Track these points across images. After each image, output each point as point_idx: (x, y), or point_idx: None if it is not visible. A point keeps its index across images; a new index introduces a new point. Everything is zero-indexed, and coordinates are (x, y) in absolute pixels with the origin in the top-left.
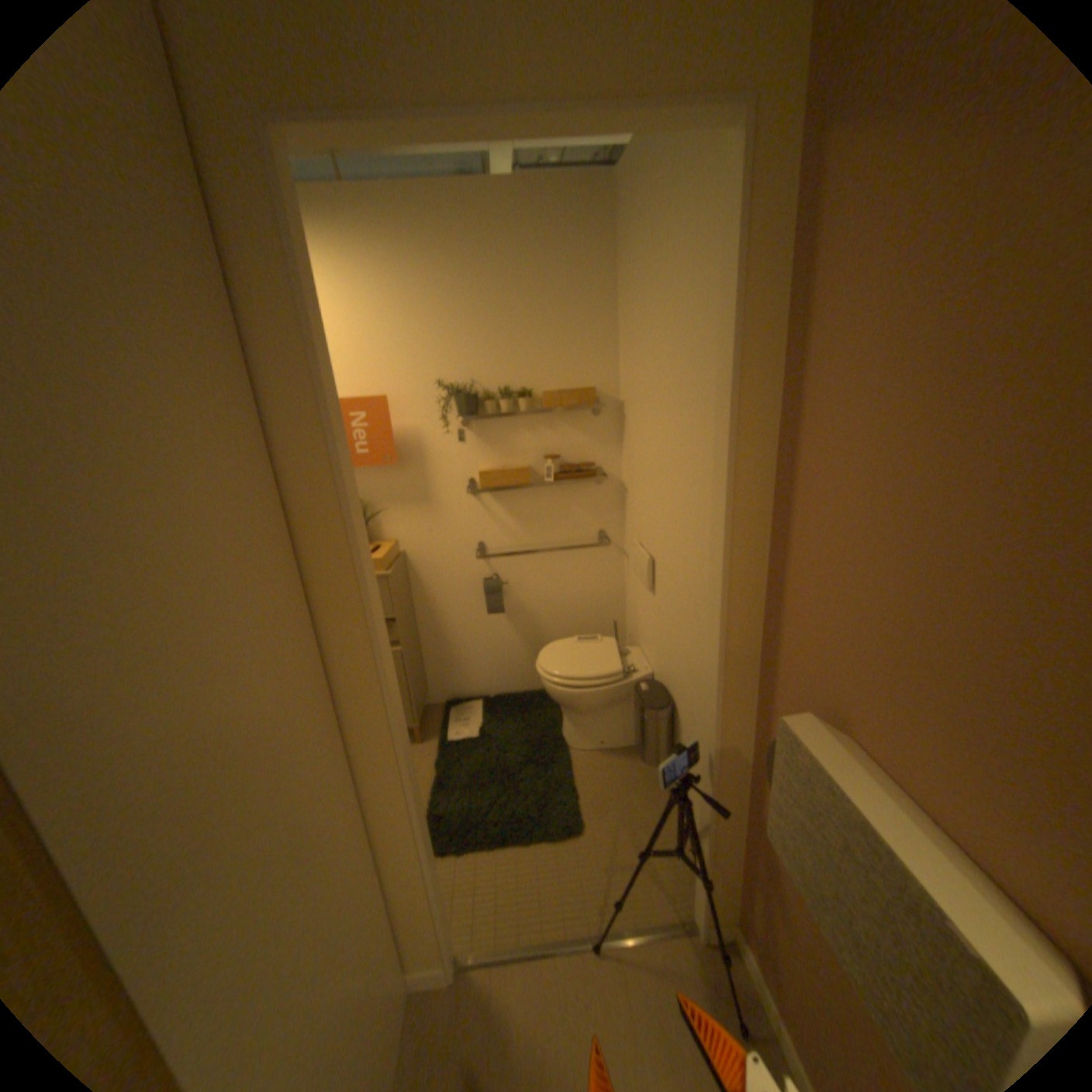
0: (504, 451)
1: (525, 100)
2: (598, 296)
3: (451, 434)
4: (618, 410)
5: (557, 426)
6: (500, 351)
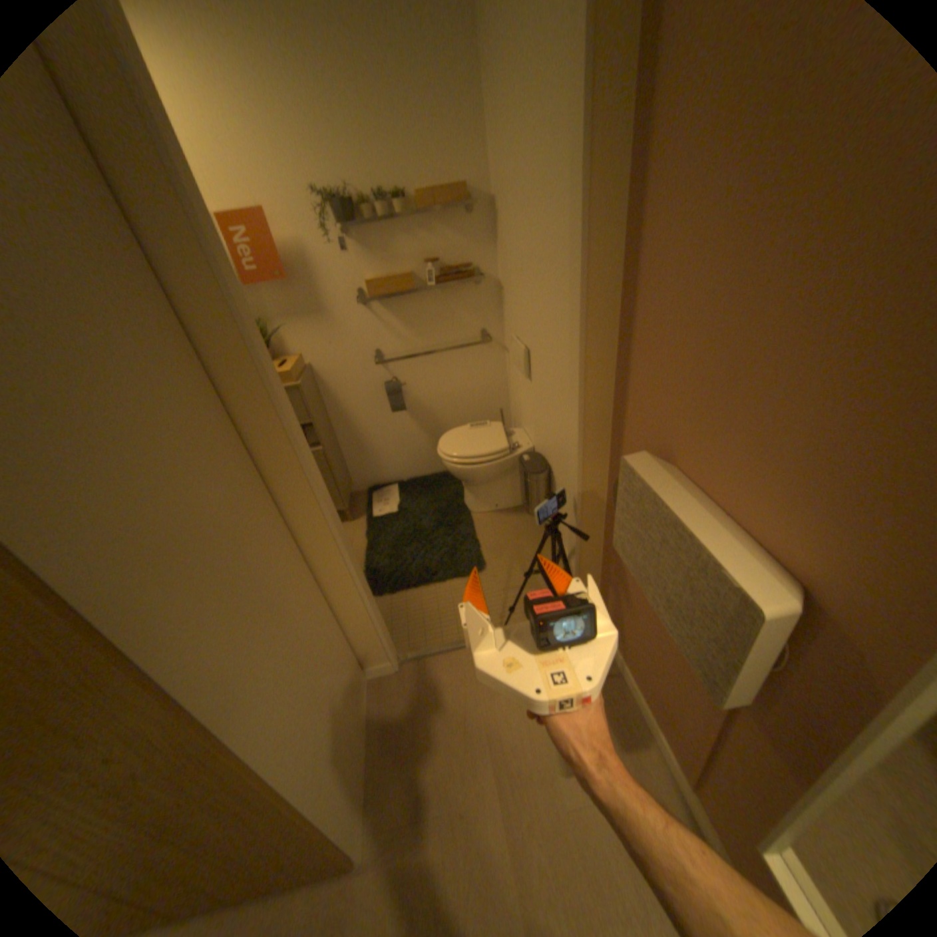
0: (385, 257)
1: None
2: (460, 71)
3: (332, 242)
4: (490, 204)
5: (432, 226)
6: (367, 146)
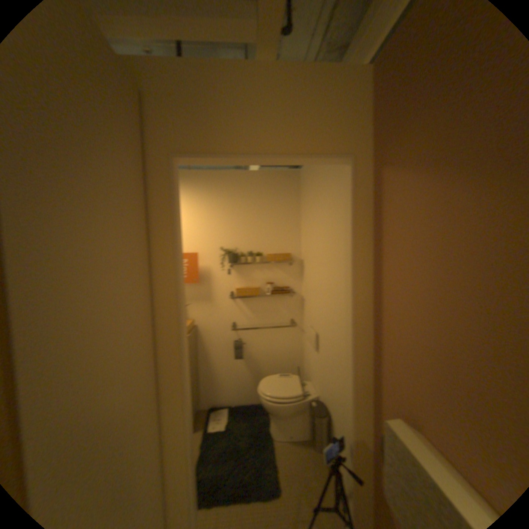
0: (247, 279)
1: (268, 152)
2: (291, 216)
3: (223, 270)
4: (300, 263)
5: (272, 269)
6: (248, 236)
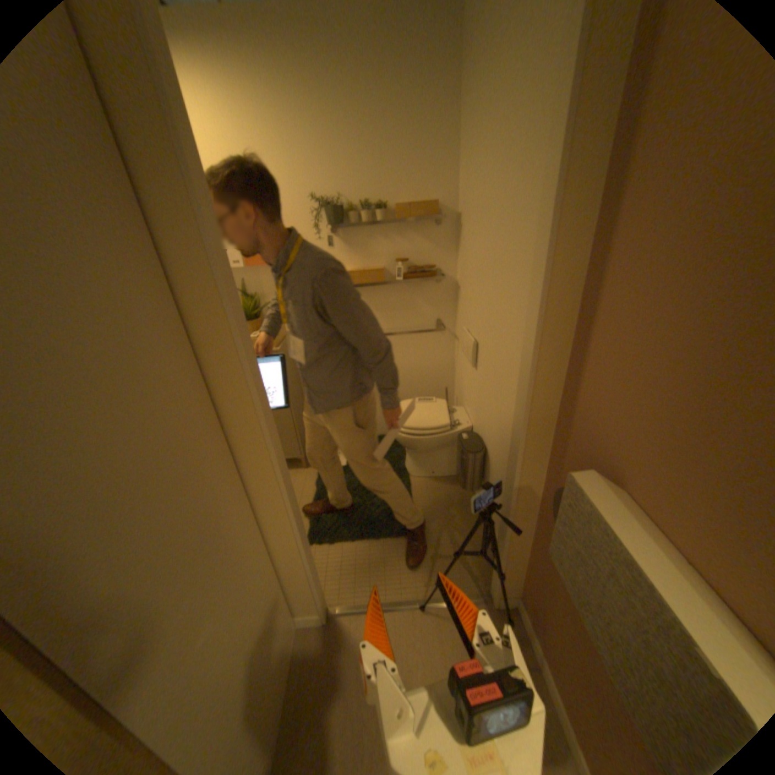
0: (364, 254)
1: None
2: (444, 115)
3: (322, 239)
4: (456, 219)
5: (406, 232)
6: (361, 167)
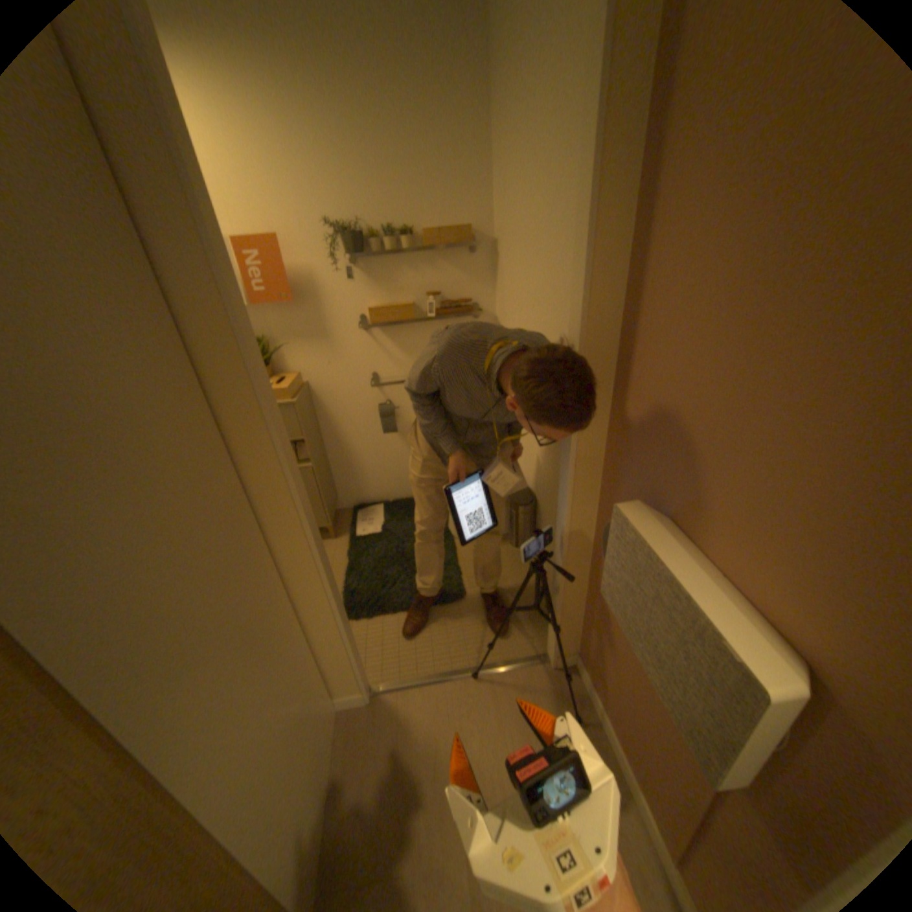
0: (390, 288)
1: None
2: (473, 128)
3: (340, 271)
4: (492, 247)
5: (437, 262)
6: (381, 187)
